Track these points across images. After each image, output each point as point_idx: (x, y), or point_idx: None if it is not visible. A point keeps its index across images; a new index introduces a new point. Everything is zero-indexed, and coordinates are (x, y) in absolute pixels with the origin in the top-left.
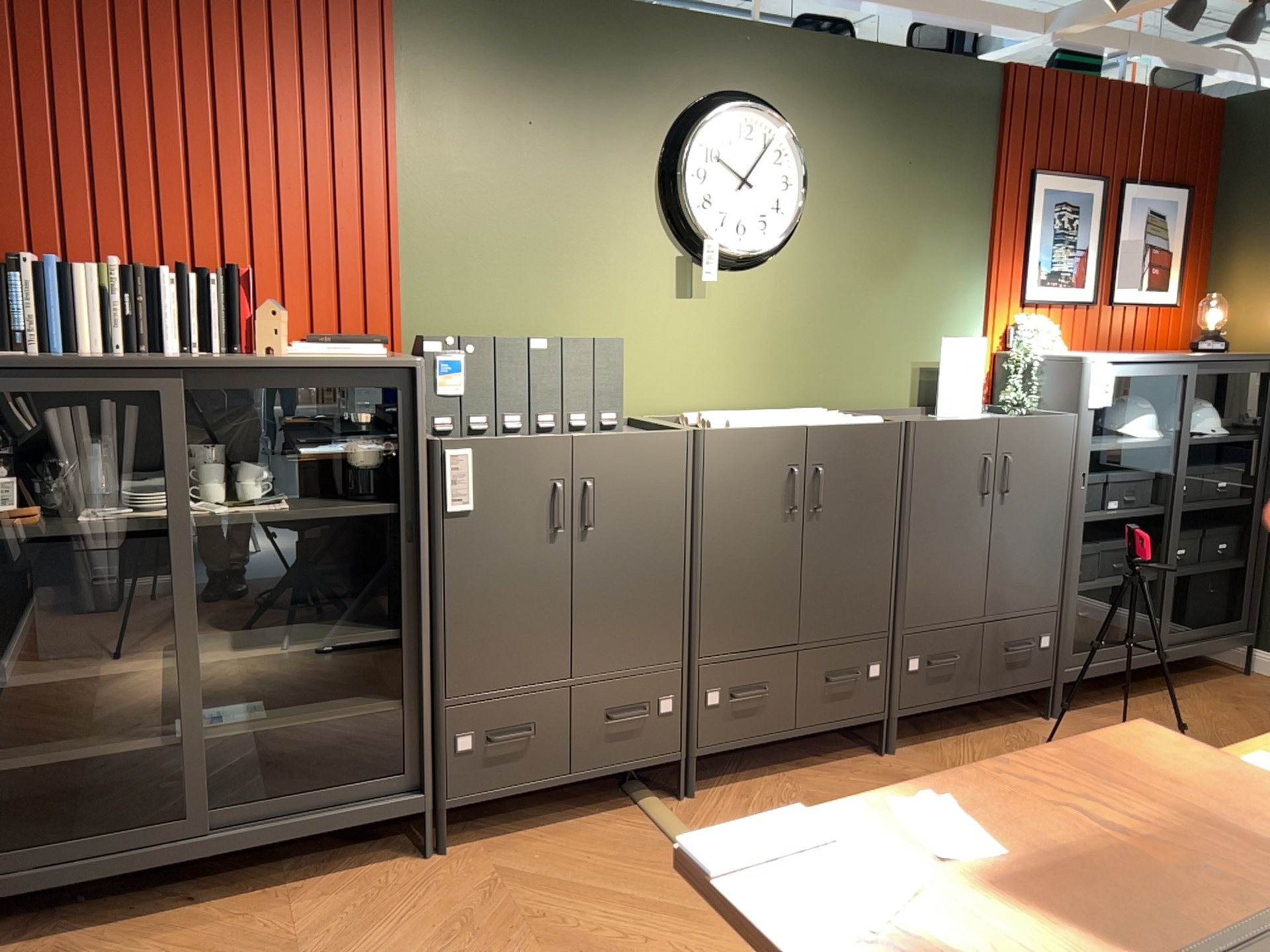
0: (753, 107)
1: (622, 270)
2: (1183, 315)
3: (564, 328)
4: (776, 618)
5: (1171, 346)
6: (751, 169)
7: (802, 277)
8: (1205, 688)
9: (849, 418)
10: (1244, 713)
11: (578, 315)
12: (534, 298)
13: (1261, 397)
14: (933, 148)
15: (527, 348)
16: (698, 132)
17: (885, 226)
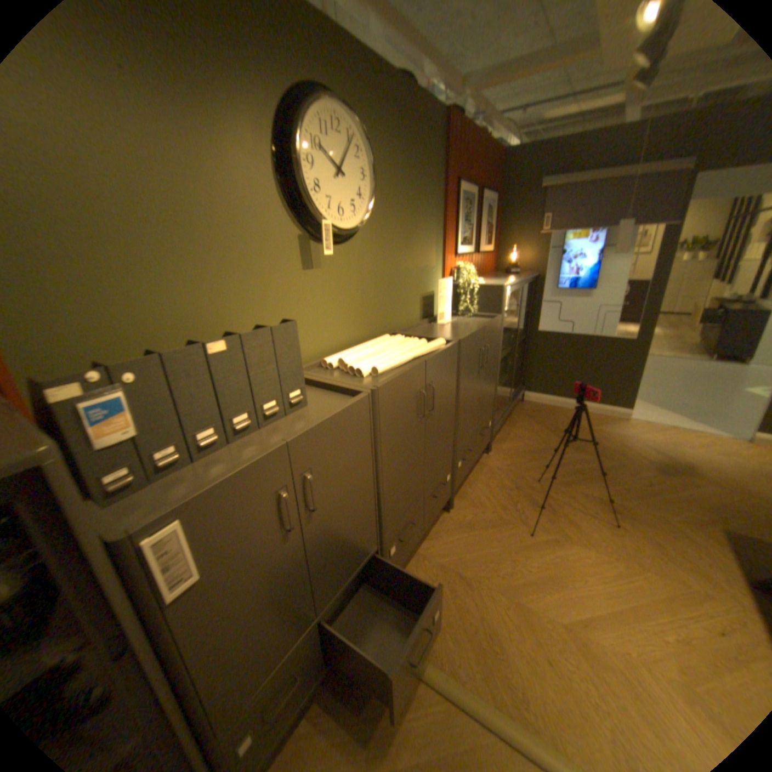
0: (339, 97)
1: (257, 249)
2: (494, 255)
3: (217, 311)
4: (416, 483)
5: (491, 270)
6: (341, 158)
7: (372, 247)
8: (517, 414)
9: (431, 344)
10: (539, 424)
11: (227, 296)
12: (179, 286)
13: (527, 291)
14: (422, 156)
15: (204, 356)
16: (304, 113)
17: (406, 210)
